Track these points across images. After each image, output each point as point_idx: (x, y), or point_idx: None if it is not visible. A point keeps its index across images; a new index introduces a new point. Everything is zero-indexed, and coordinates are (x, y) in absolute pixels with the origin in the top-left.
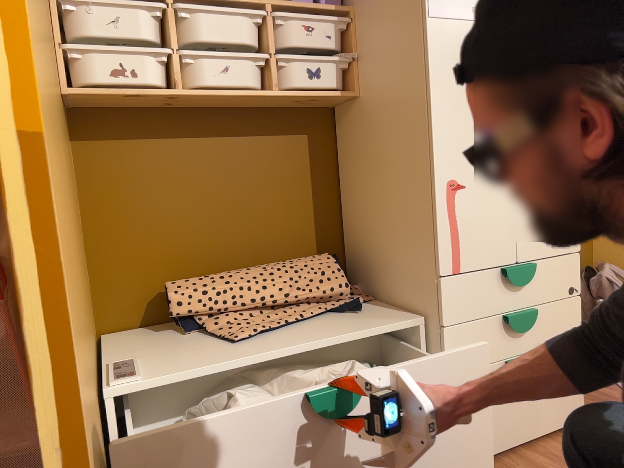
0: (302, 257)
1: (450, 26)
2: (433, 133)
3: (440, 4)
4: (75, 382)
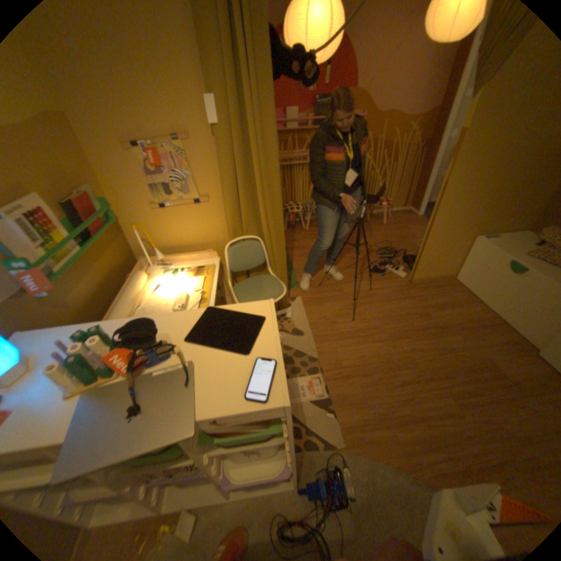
0: None
1: None
2: None
3: None
4: (439, 220)
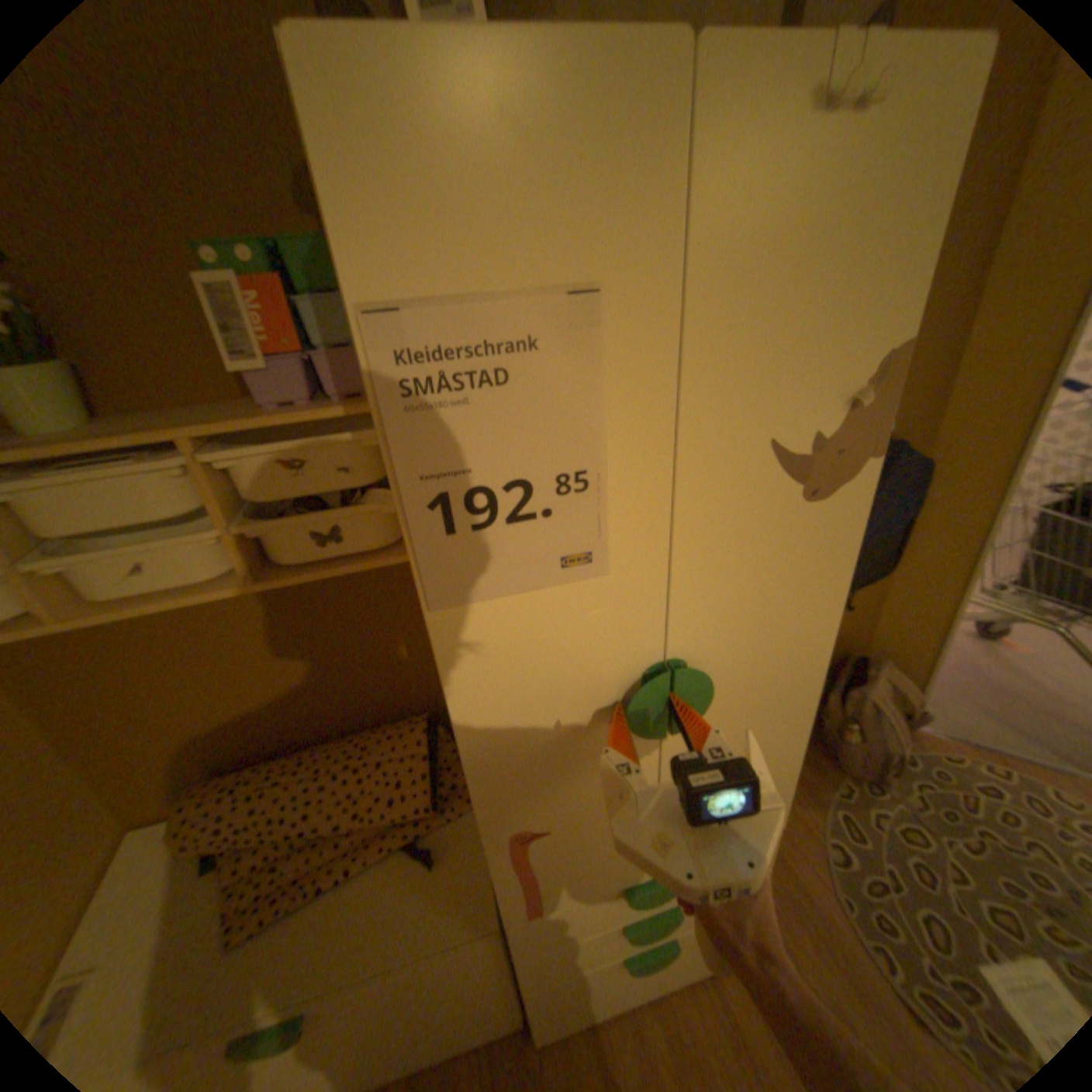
0: (388, 731)
1: (497, 609)
2: (472, 784)
3: (462, 575)
4: None
